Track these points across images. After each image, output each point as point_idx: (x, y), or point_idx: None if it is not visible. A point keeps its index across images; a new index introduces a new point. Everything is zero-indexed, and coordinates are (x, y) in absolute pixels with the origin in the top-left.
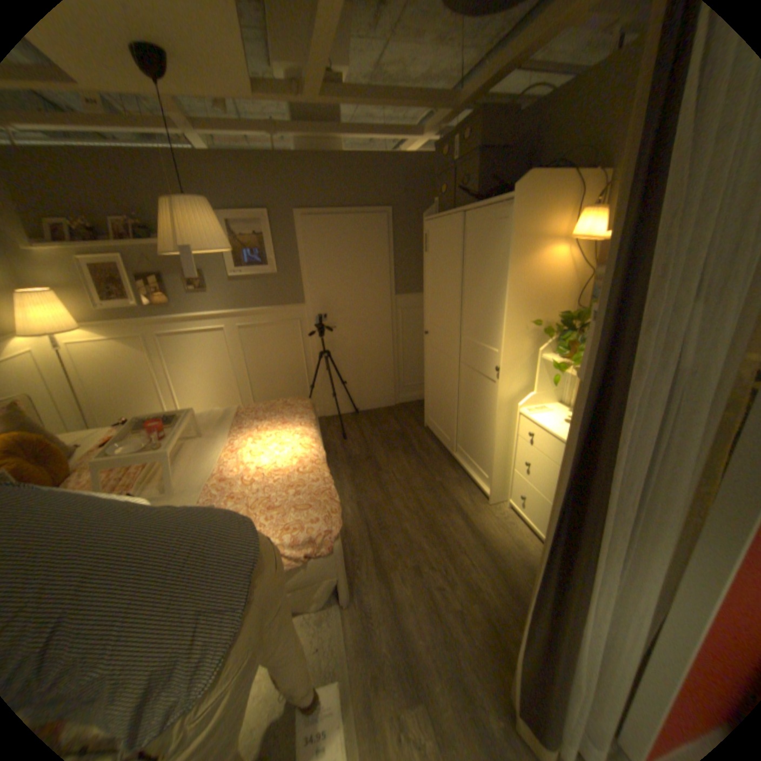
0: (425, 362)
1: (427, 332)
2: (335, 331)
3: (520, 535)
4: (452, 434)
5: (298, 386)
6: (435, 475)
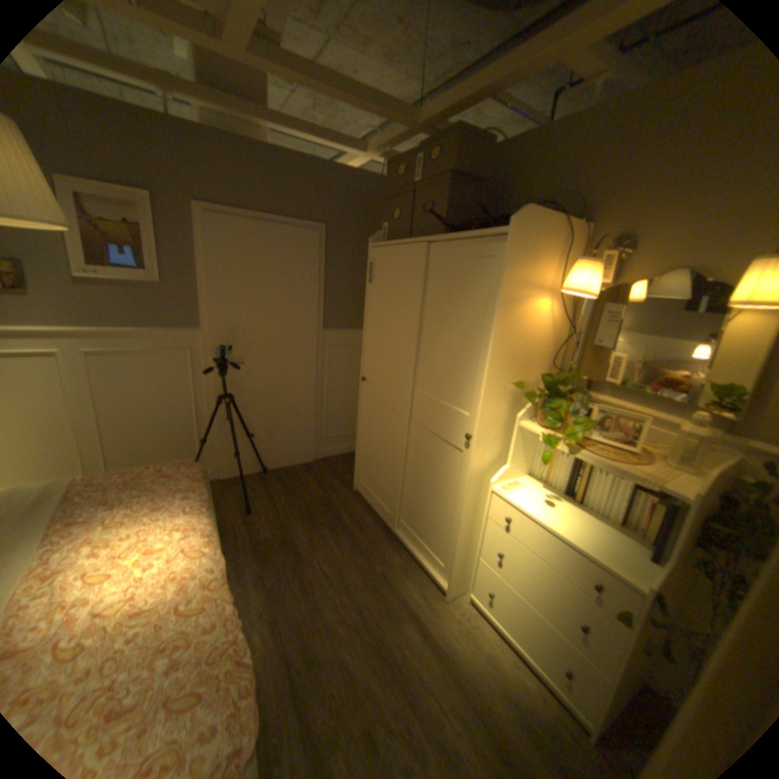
0: (359, 413)
1: (365, 377)
2: (242, 367)
3: (488, 645)
4: (393, 506)
5: (180, 439)
6: (374, 561)
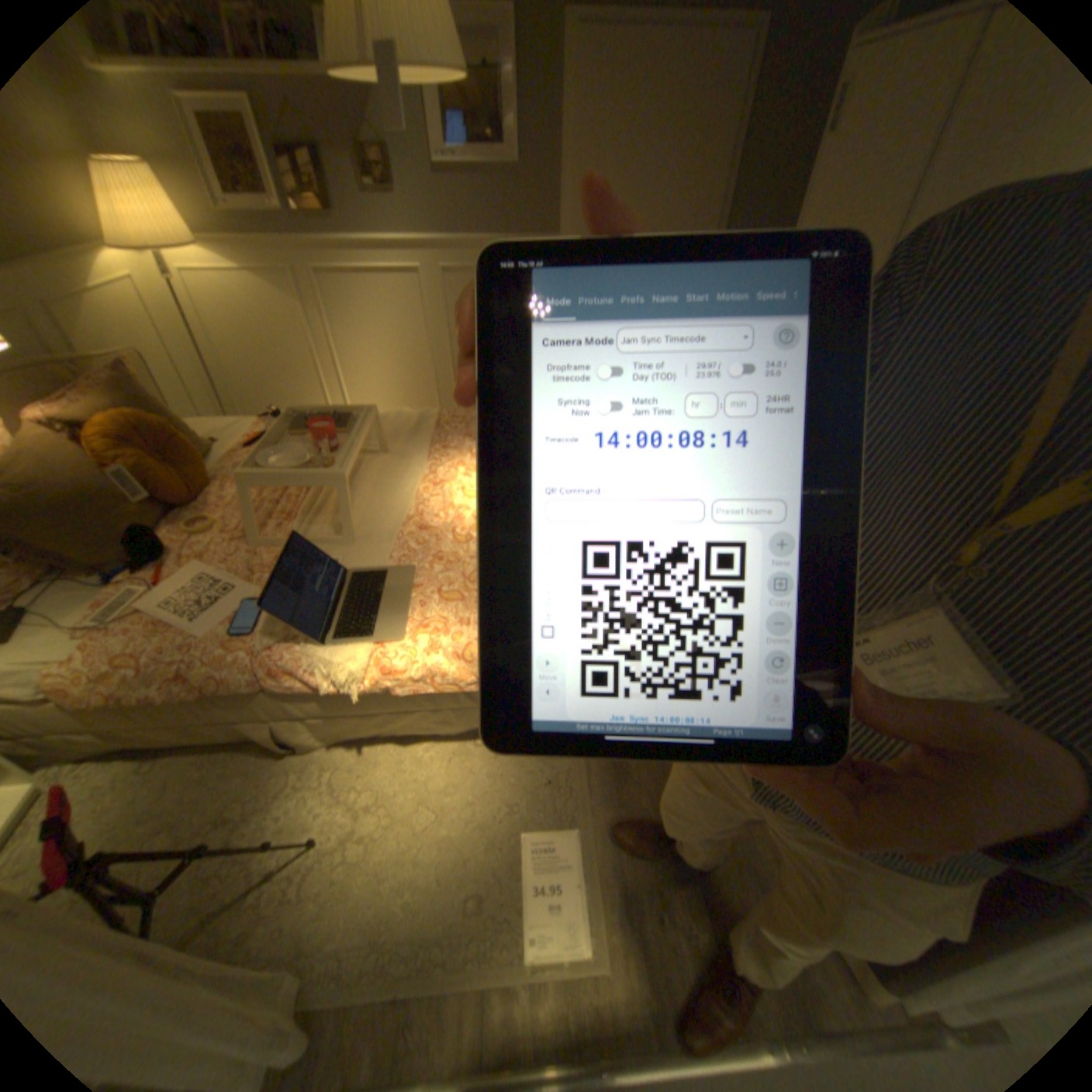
0: None
1: None
2: None
3: None
4: None
5: None
6: None
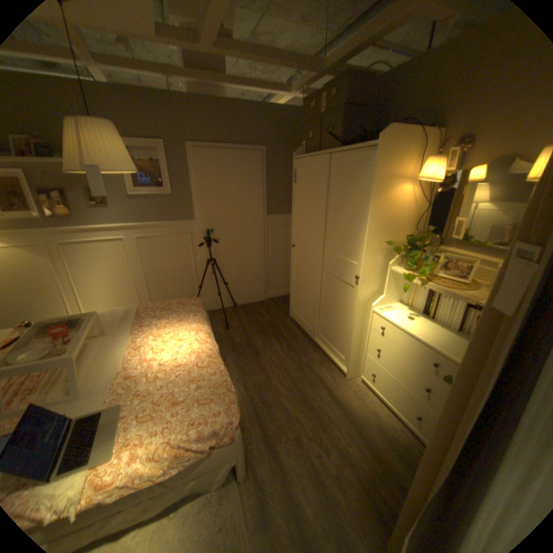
0: (291, 268)
1: (294, 245)
2: (220, 242)
3: (372, 404)
4: (314, 324)
5: (188, 286)
6: (303, 356)
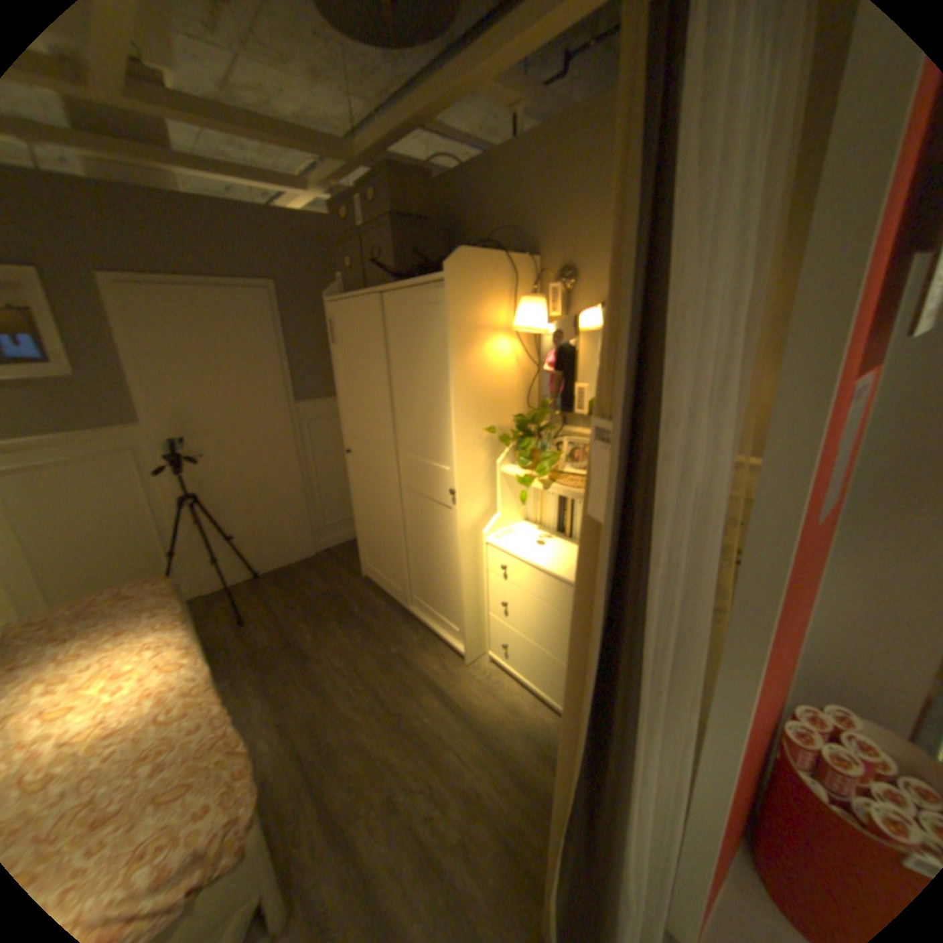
0: (351, 491)
1: (349, 450)
2: (202, 462)
3: (508, 695)
4: (402, 582)
5: (139, 558)
6: (389, 644)
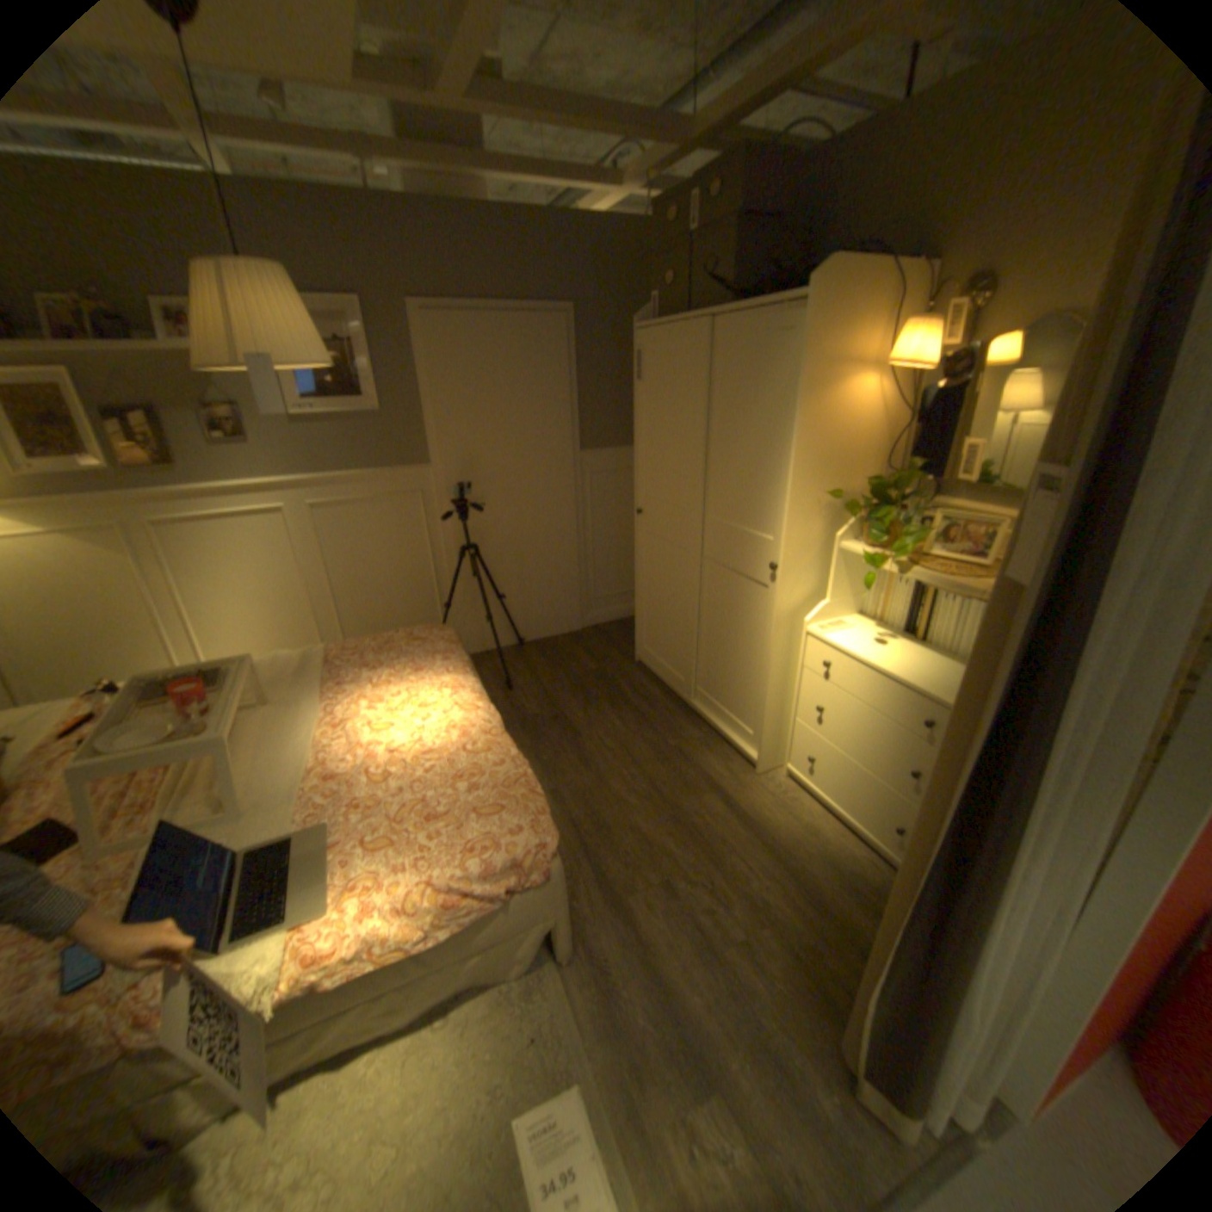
0: (637, 559)
1: (642, 510)
2: (485, 511)
3: (809, 816)
4: (688, 671)
5: (421, 606)
6: (668, 736)
